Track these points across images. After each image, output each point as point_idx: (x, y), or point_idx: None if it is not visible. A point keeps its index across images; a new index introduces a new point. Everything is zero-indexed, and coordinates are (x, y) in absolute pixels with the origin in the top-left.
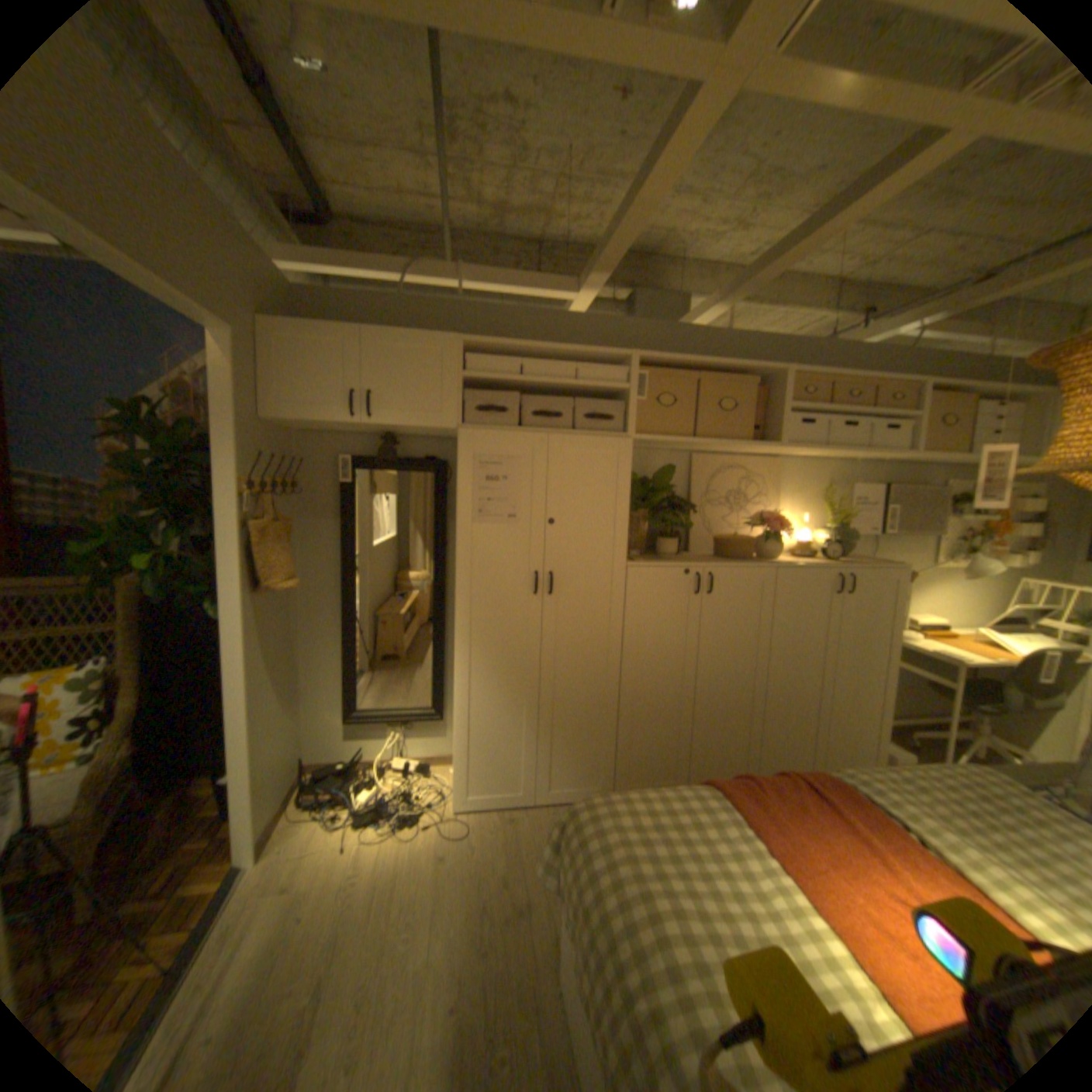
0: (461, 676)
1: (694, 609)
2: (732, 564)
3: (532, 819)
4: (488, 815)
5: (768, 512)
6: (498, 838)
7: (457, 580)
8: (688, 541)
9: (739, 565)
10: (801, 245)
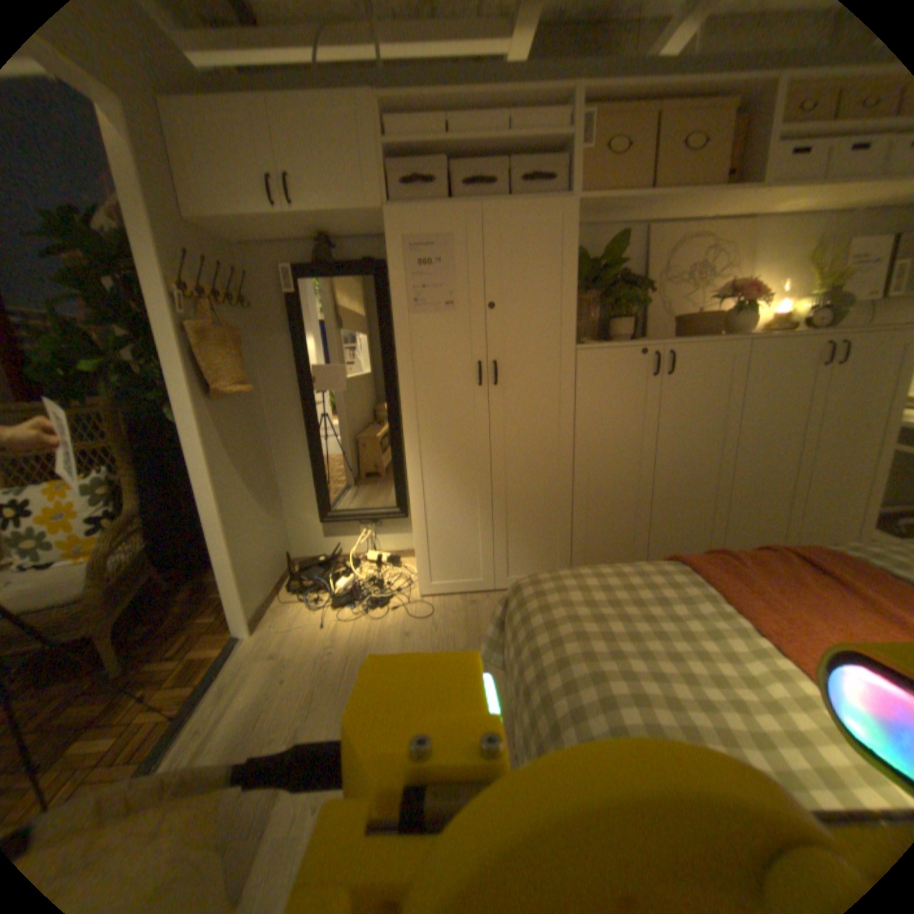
0: (413, 469)
1: (653, 392)
2: (698, 337)
3: (491, 598)
4: (450, 595)
5: (741, 283)
6: (459, 614)
7: (399, 373)
8: (646, 324)
9: (707, 337)
10: None
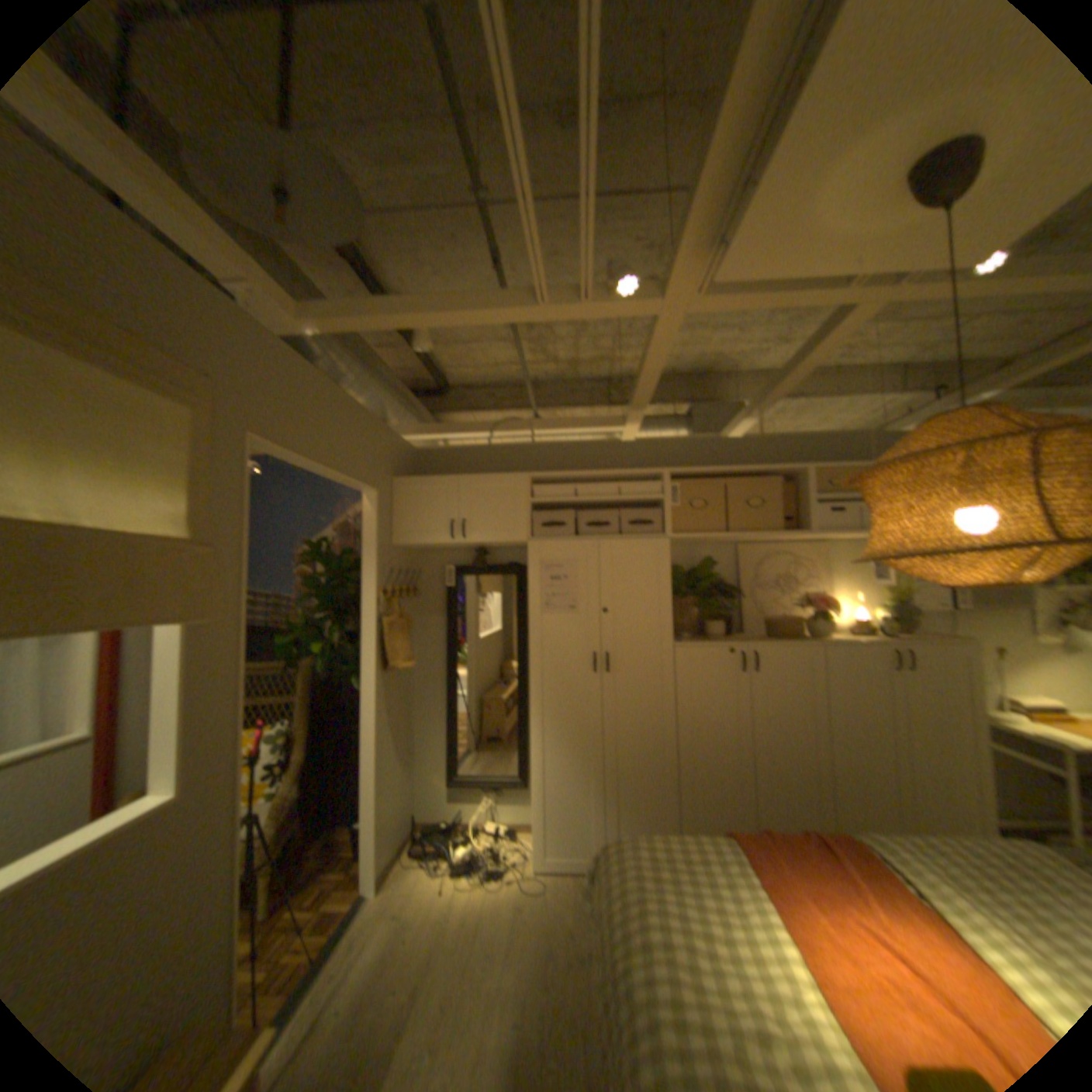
0: (534, 743)
1: (746, 686)
2: (777, 642)
3: None
4: (562, 878)
5: (819, 593)
6: (569, 898)
7: (529, 661)
8: (741, 623)
9: (784, 643)
10: (789, 376)
